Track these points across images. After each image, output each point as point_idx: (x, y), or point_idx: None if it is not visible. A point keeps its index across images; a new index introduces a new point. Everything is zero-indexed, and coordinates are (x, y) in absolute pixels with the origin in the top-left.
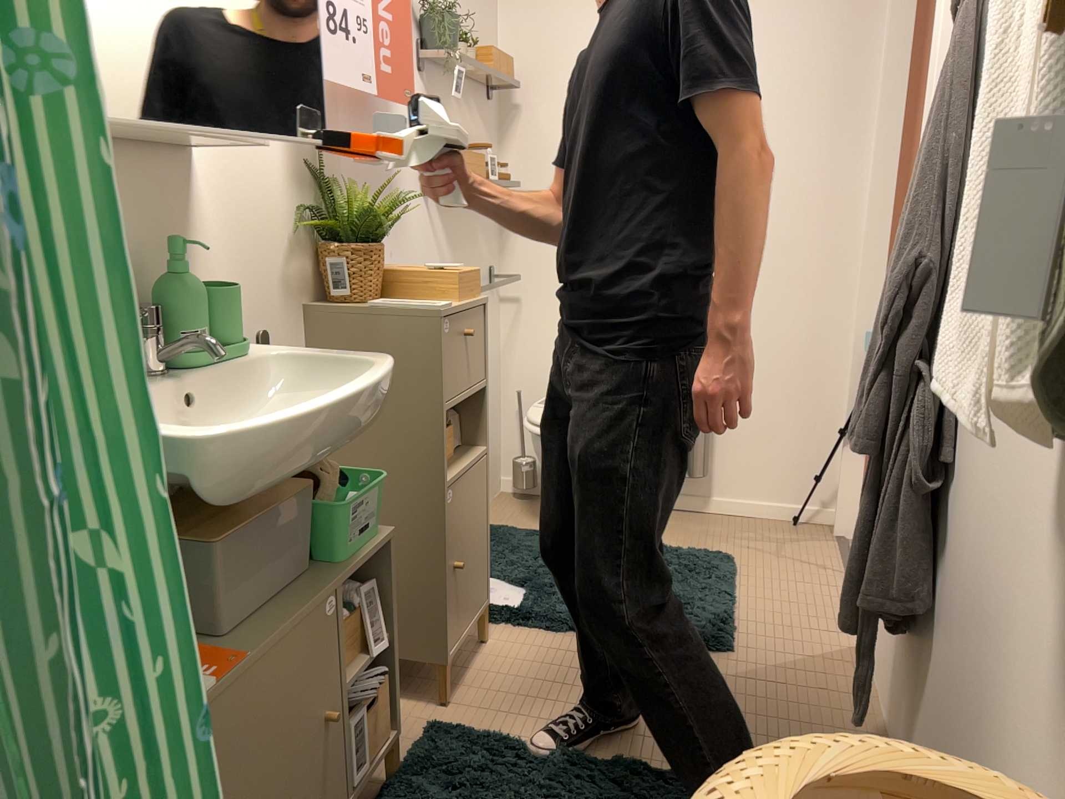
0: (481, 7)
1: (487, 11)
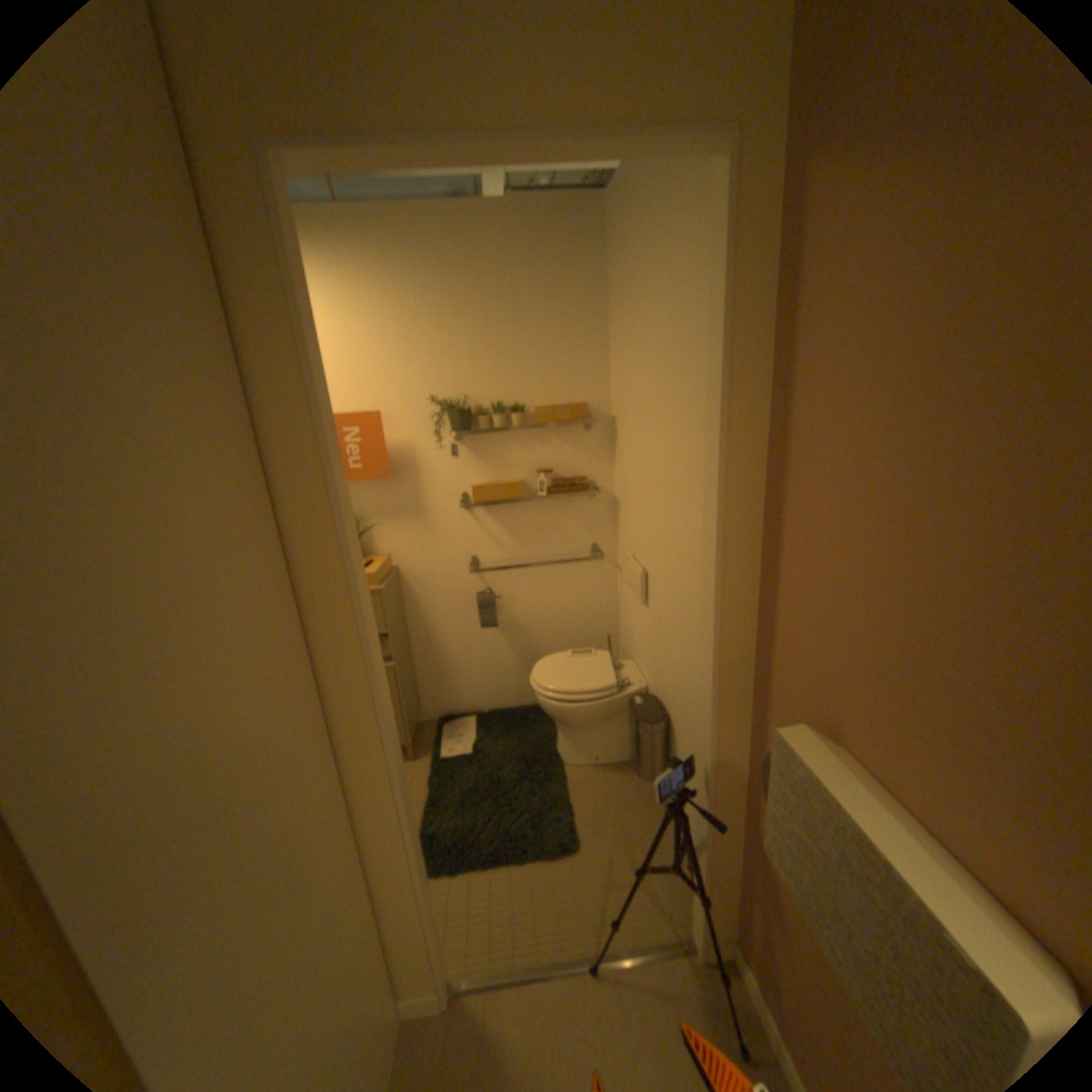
0: (569, 362)
1: (581, 361)
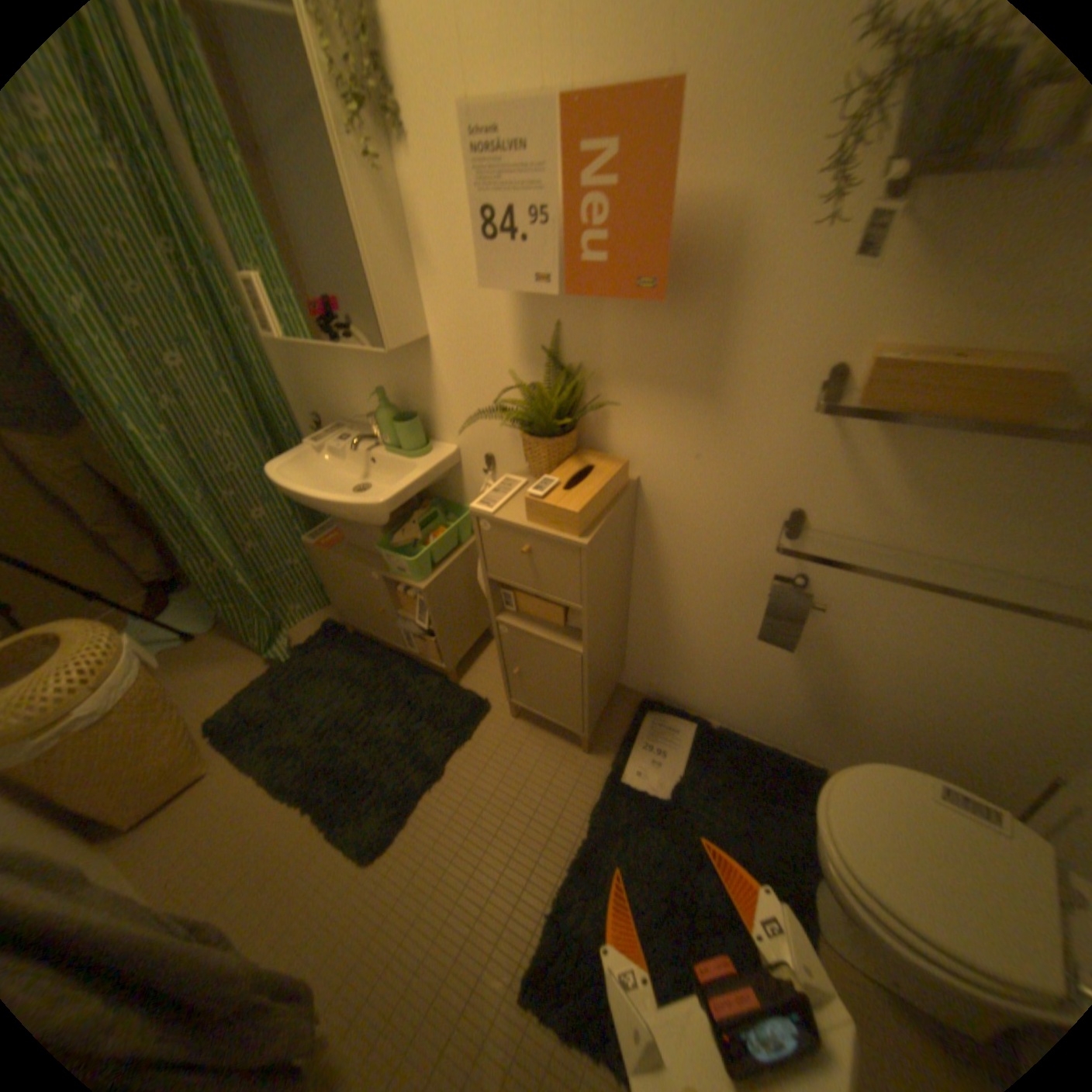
0: None
1: None
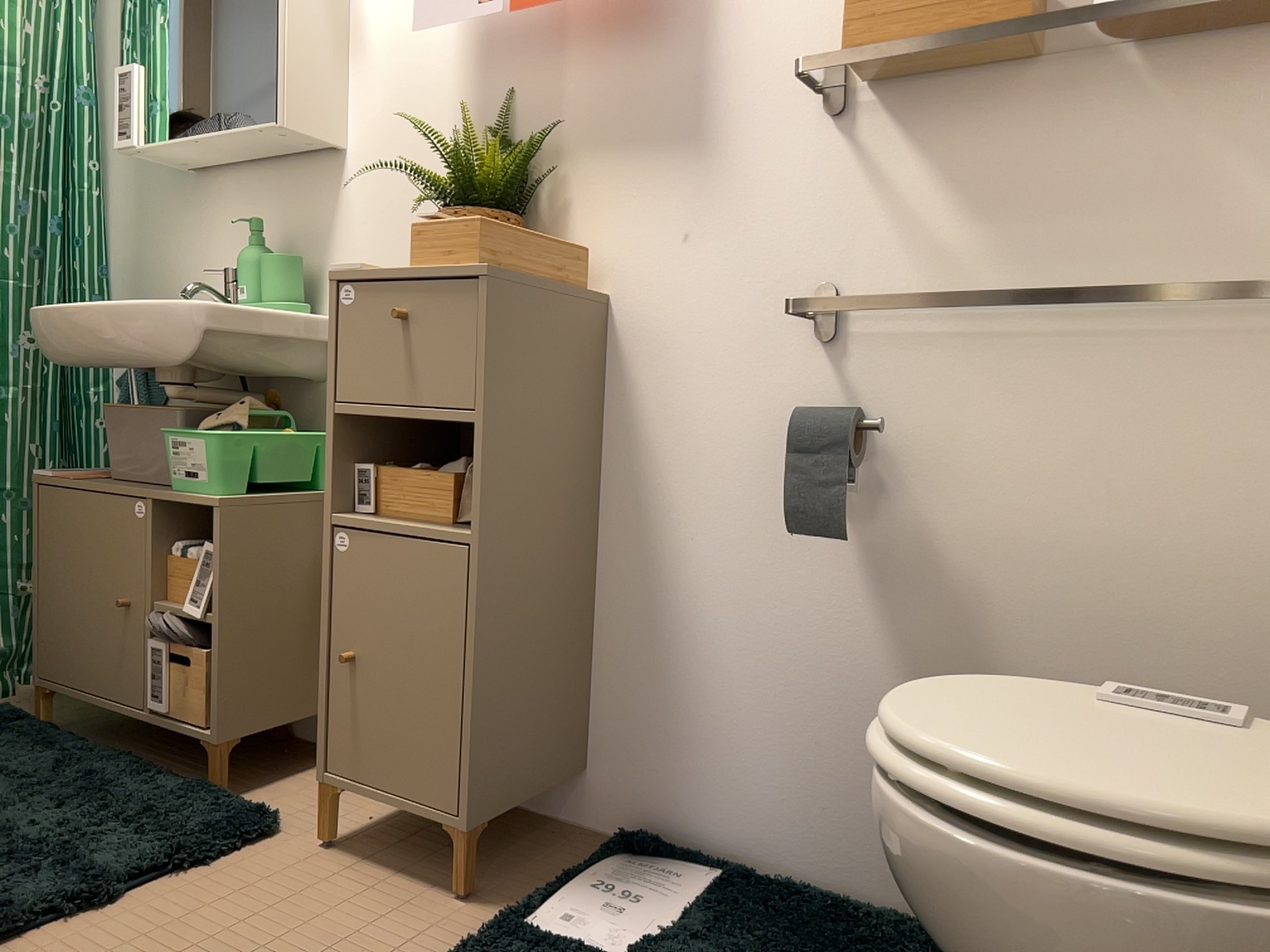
0: None
1: None
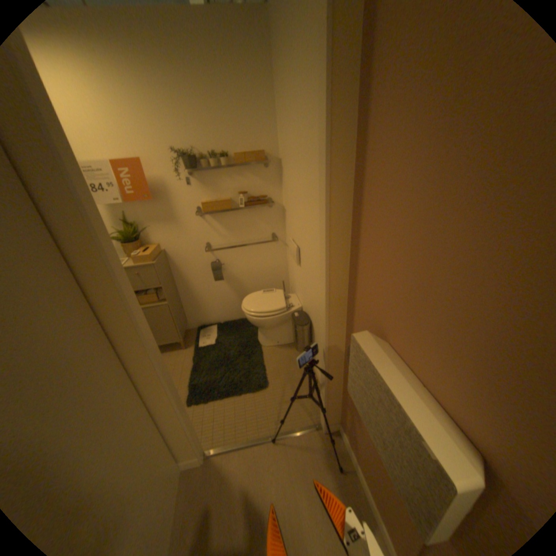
0: (252, 124)
1: (259, 124)
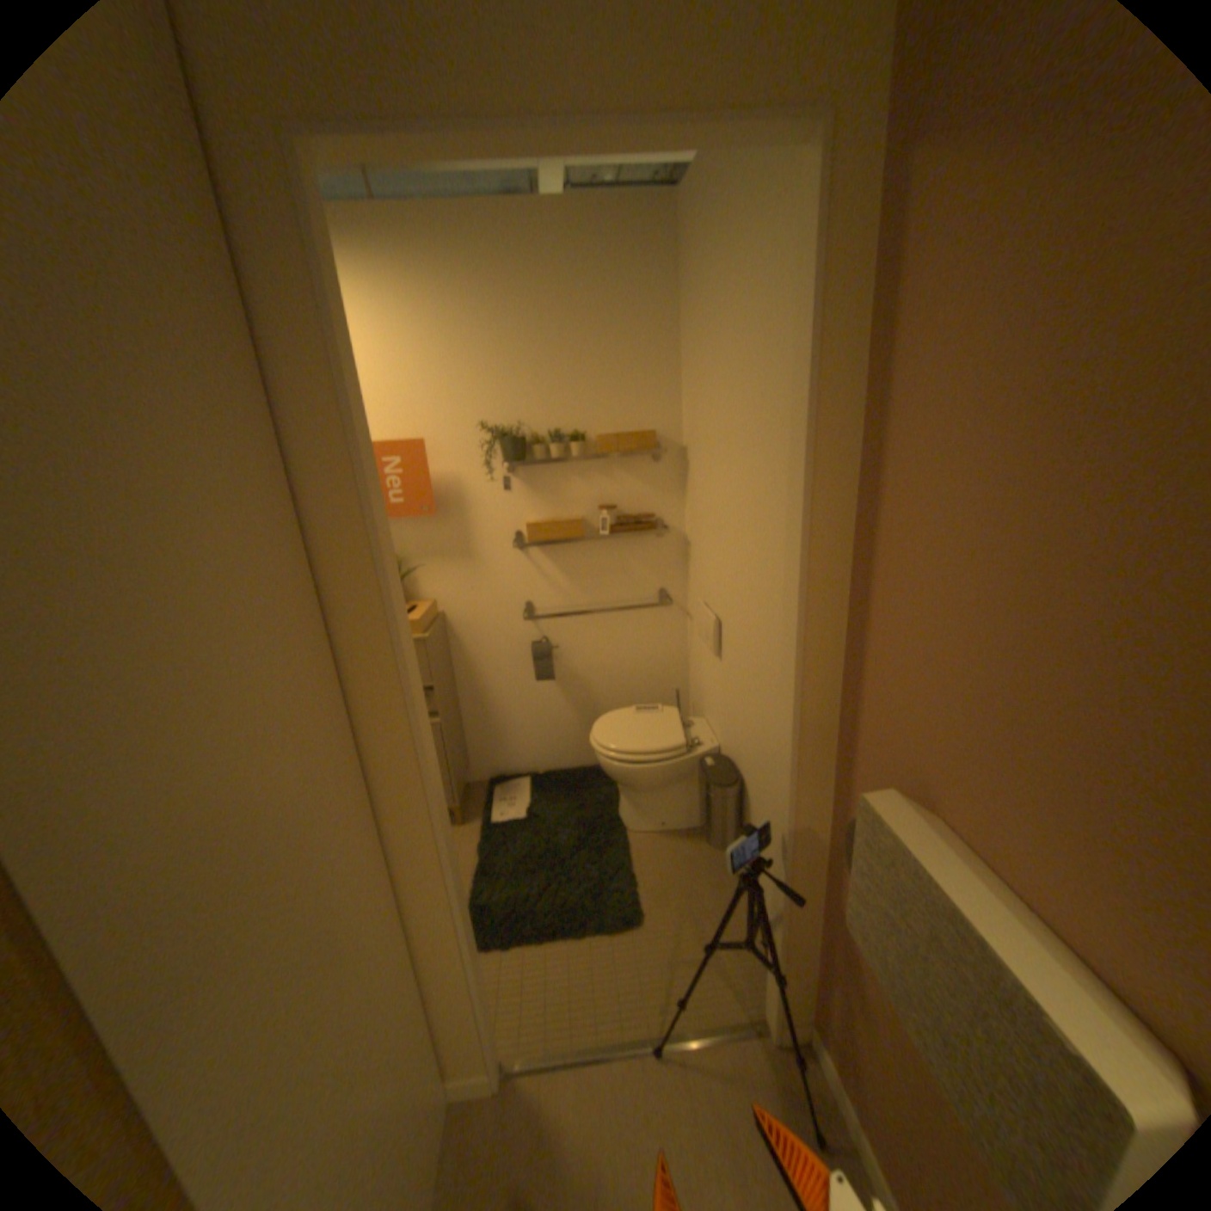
0: (635, 384)
1: (649, 383)
